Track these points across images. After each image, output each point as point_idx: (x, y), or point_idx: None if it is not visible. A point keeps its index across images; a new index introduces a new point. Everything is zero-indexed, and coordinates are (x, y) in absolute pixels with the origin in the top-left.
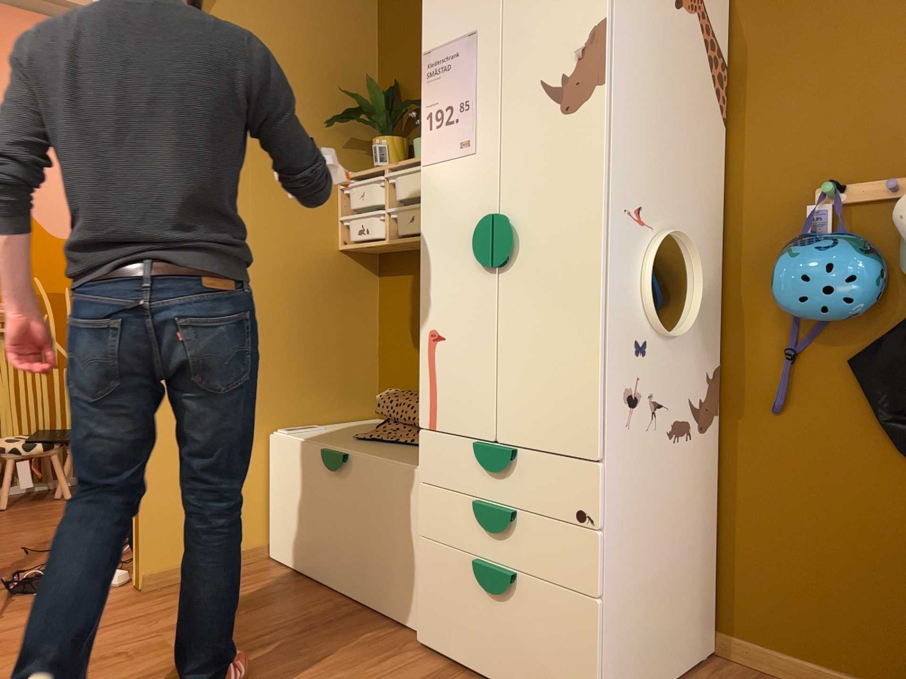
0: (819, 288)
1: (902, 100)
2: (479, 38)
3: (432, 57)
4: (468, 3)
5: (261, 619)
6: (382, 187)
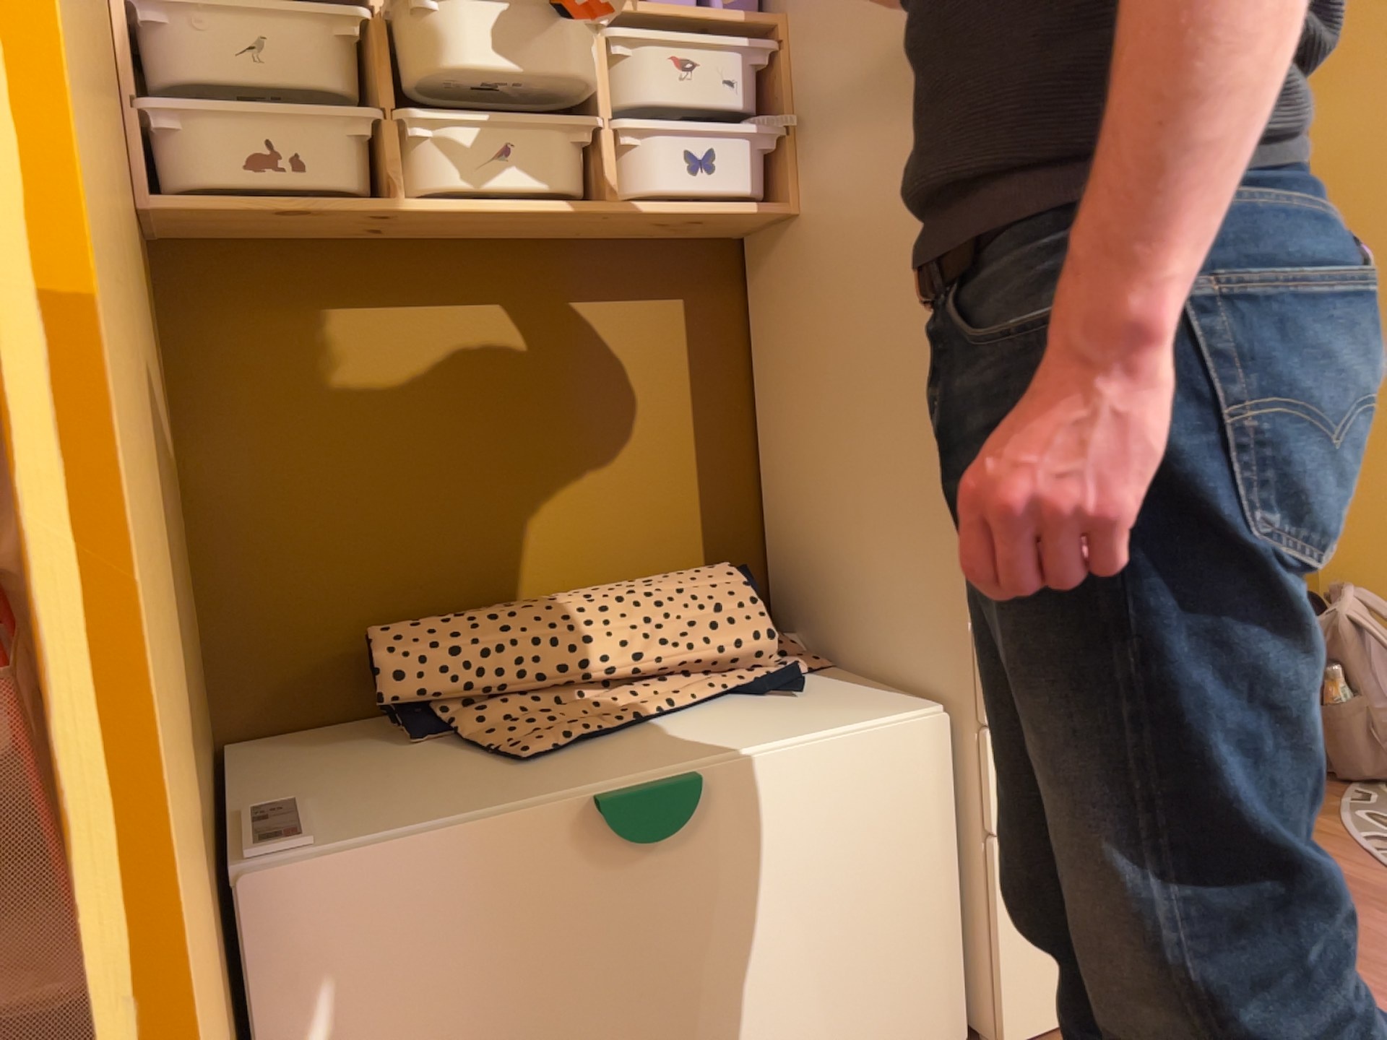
0: None
1: None
2: None
3: None
4: None
5: None
6: (345, 42)
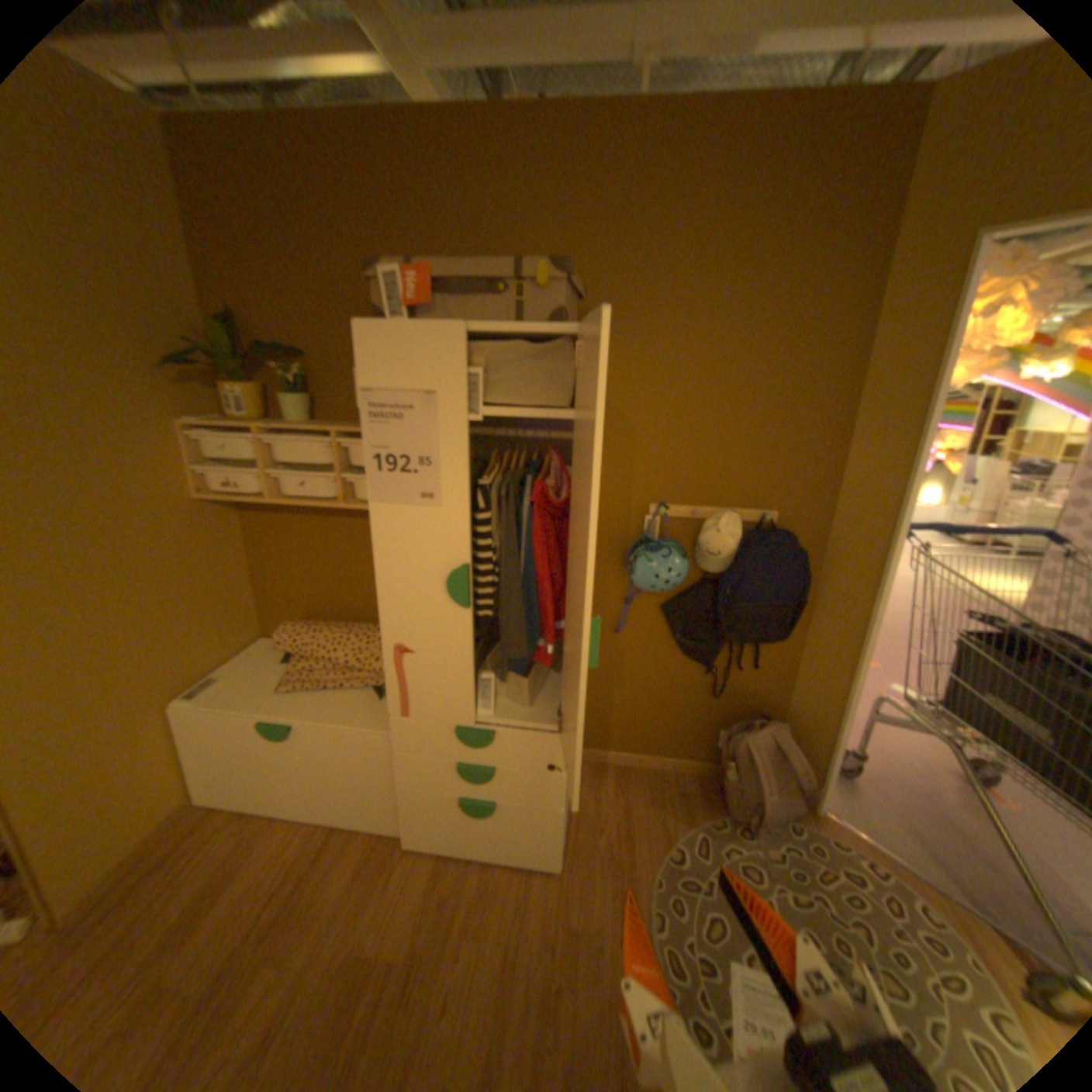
0: (663, 583)
1: (704, 459)
2: (439, 400)
3: (375, 398)
4: (422, 357)
5: (245, 893)
6: (249, 445)
